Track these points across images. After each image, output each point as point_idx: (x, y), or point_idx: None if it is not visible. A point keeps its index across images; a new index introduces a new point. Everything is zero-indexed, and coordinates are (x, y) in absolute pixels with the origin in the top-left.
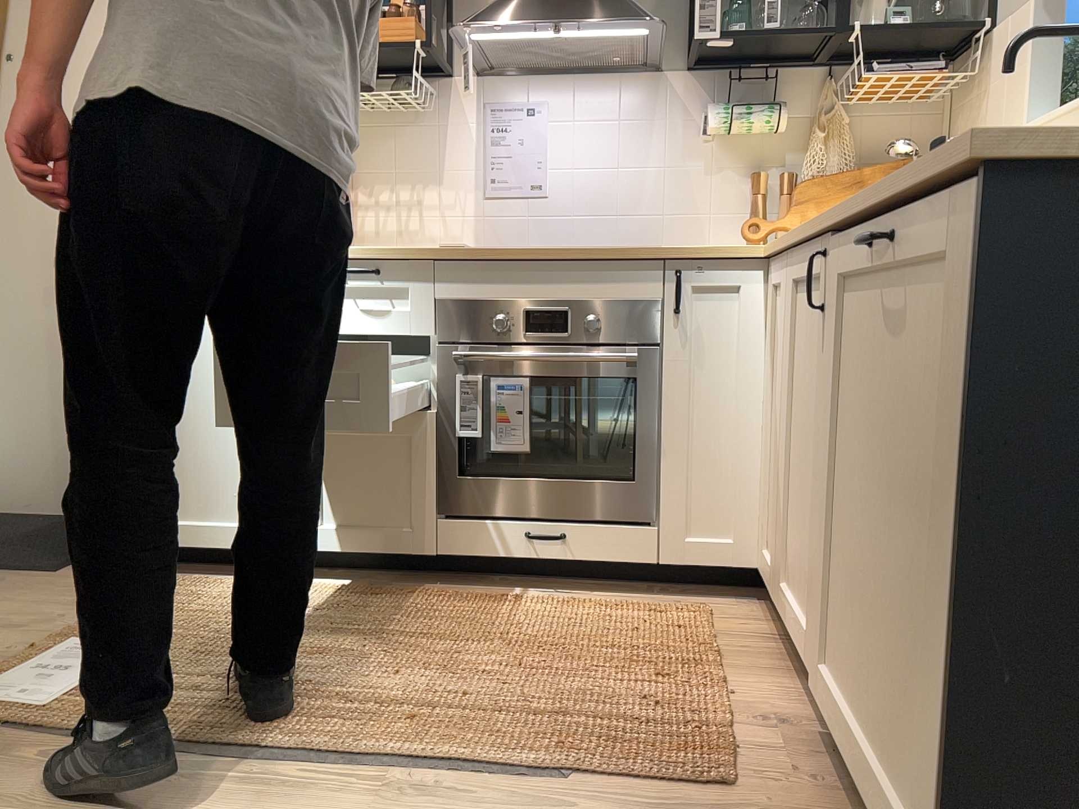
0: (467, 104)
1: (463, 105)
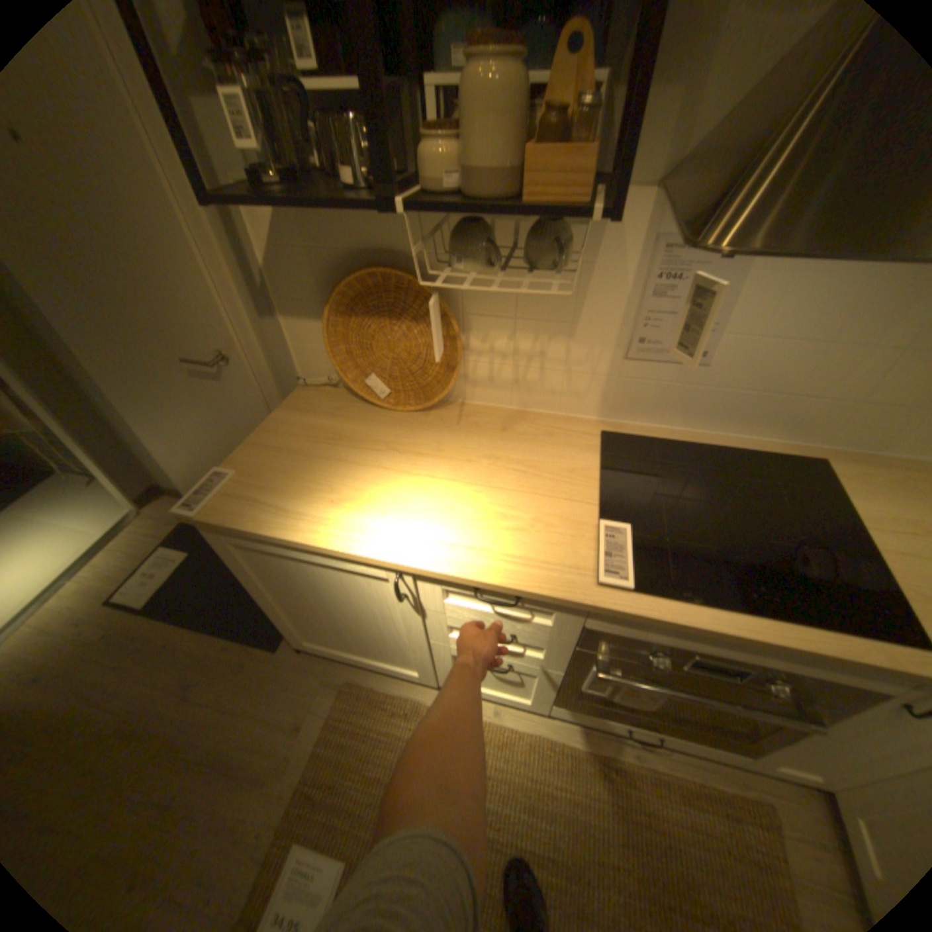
0: (635, 229)
1: (629, 231)
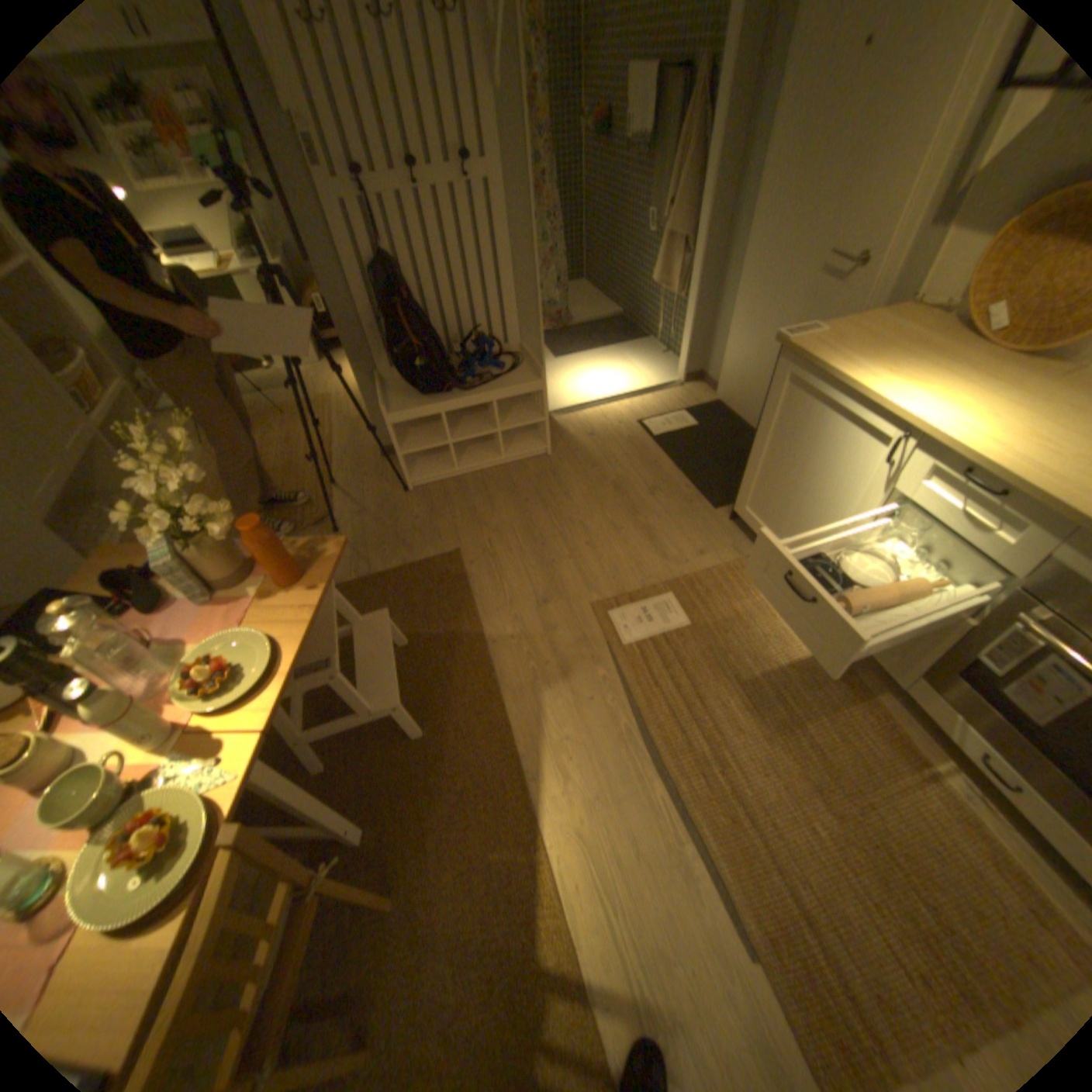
0: None
1: None
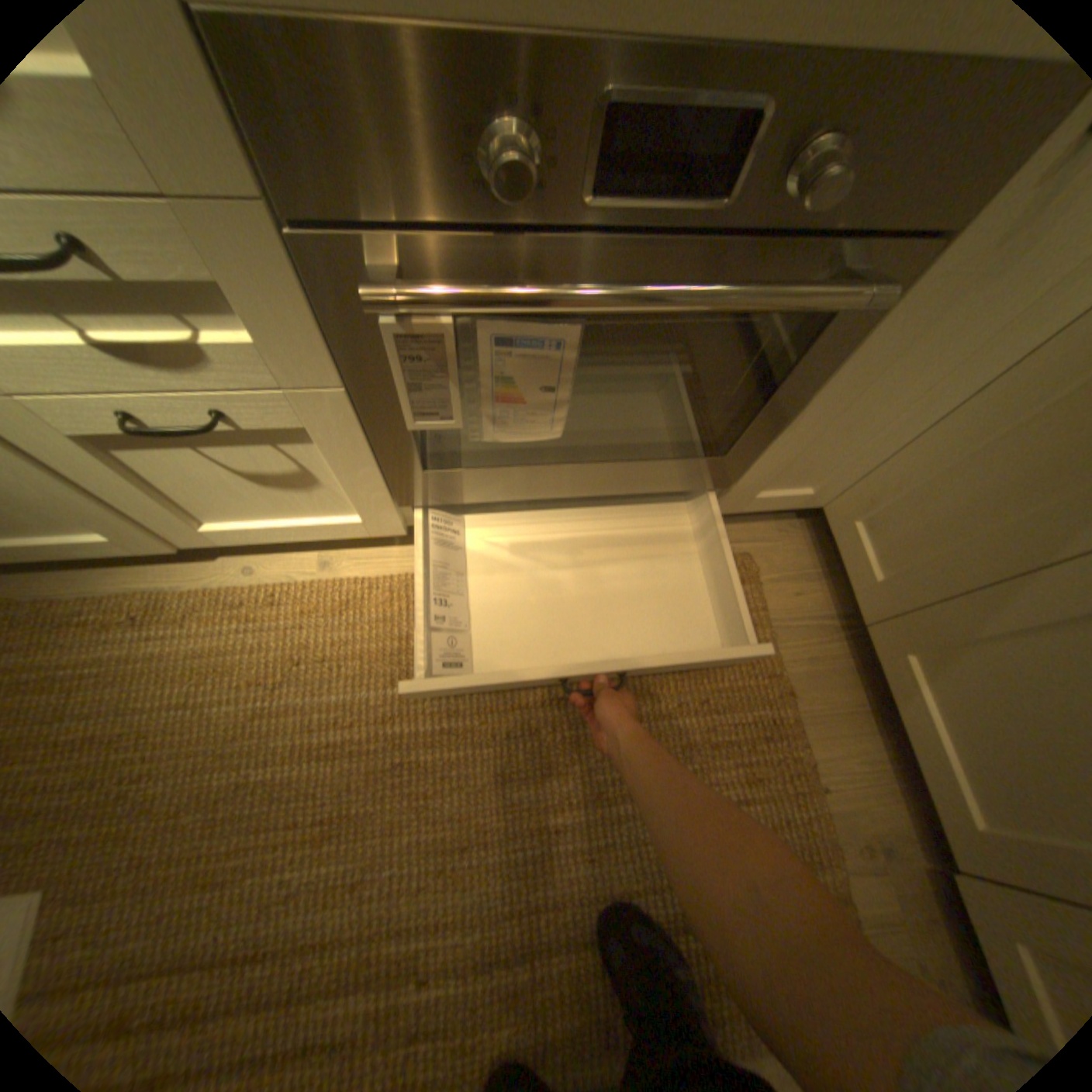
0: None
1: None
